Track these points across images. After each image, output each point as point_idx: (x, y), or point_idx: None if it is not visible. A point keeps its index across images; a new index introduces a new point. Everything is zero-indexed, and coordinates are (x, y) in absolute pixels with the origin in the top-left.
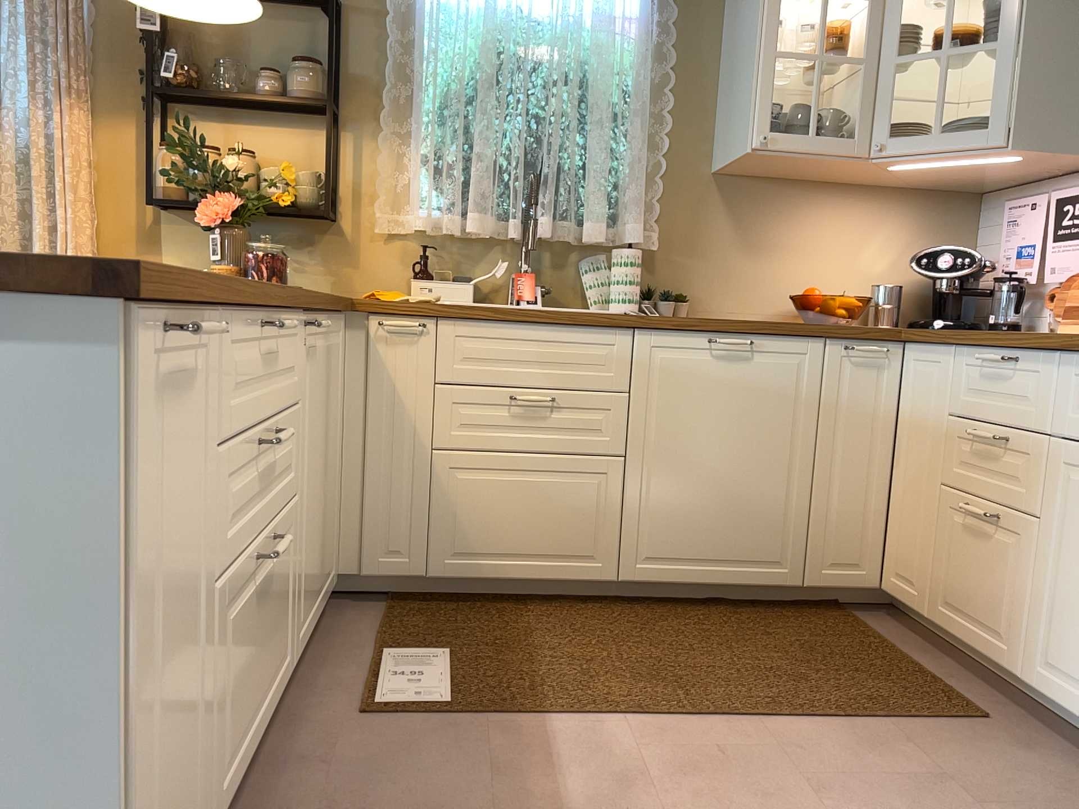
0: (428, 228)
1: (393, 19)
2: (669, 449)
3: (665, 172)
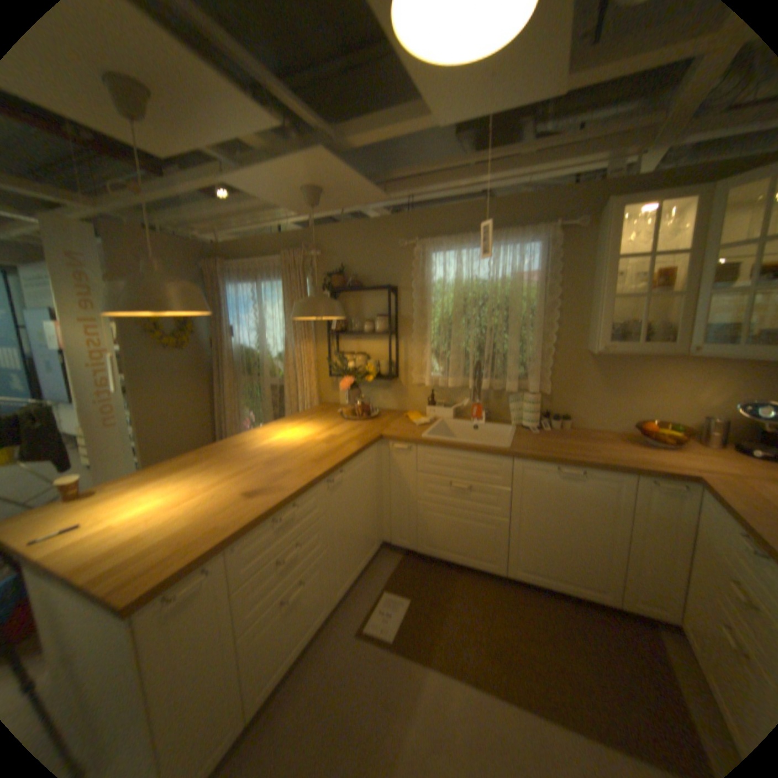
0: (430, 386)
1: (416, 290)
2: (534, 521)
3: (557, 350)
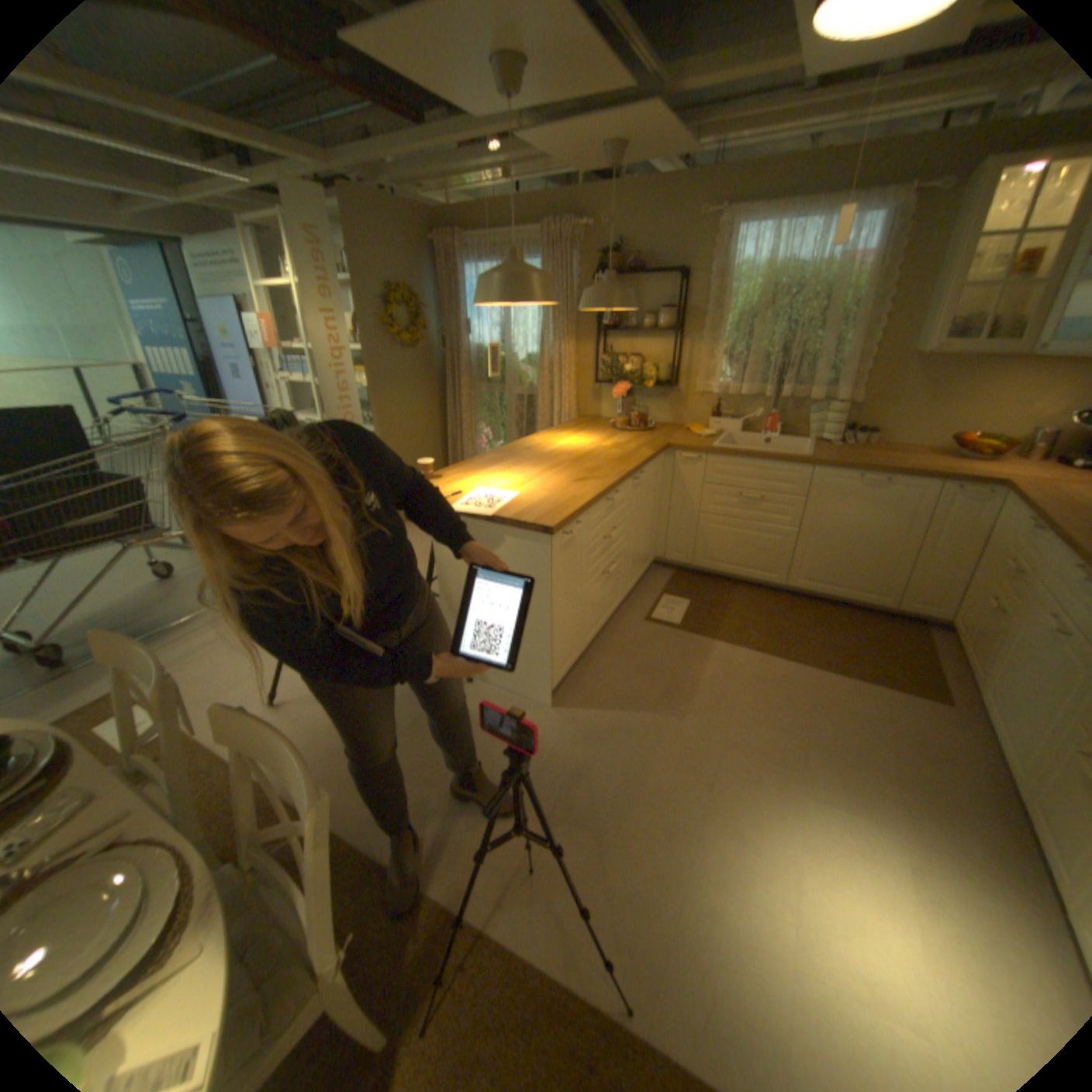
0: (719, 393)
1: (714, 273)
2: (824, 529)
3: (878, 351)
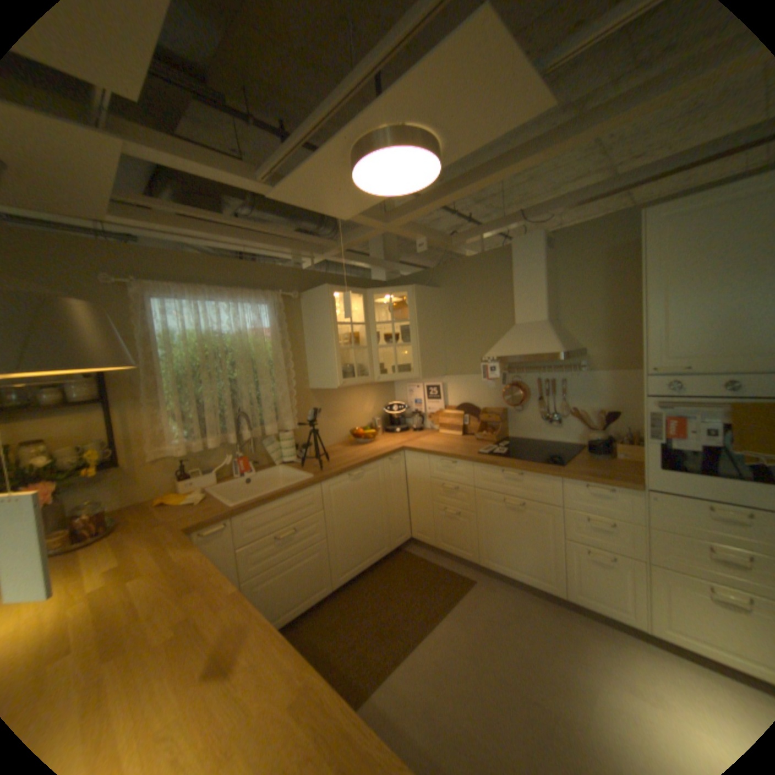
0: (184, 456)
1: (133, 343)
2: (341, 527)
3: (290, 393)
